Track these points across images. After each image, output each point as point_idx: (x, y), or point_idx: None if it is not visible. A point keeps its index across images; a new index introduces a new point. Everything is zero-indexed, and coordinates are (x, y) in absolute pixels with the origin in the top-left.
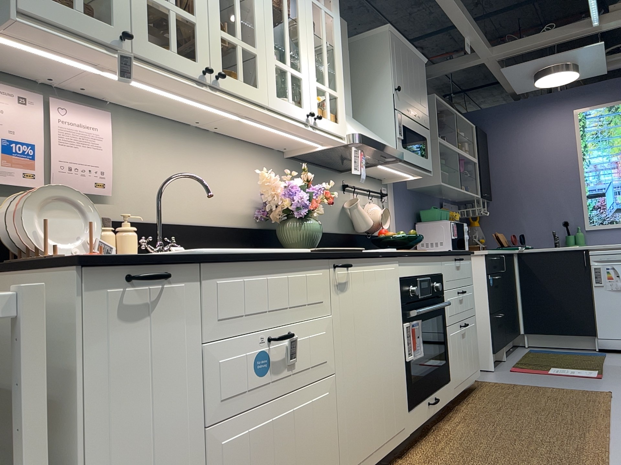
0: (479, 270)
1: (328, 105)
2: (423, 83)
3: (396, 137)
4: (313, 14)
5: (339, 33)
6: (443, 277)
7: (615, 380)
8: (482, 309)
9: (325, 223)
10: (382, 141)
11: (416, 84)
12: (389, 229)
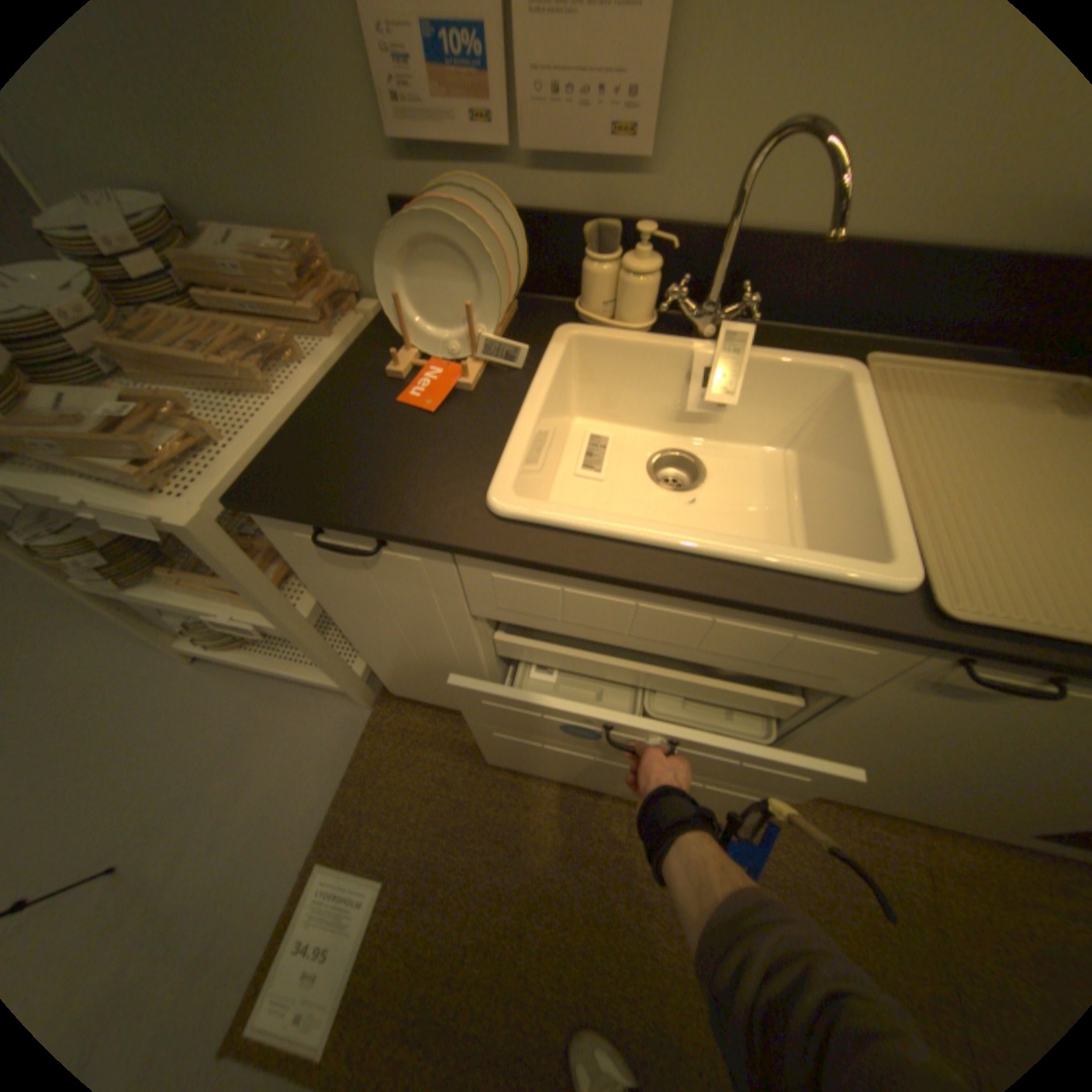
0: None
1: None
2: None
3: None
4: None
5: None
6: None
7: None
8: None
9: None
10: None
11: None
12: None
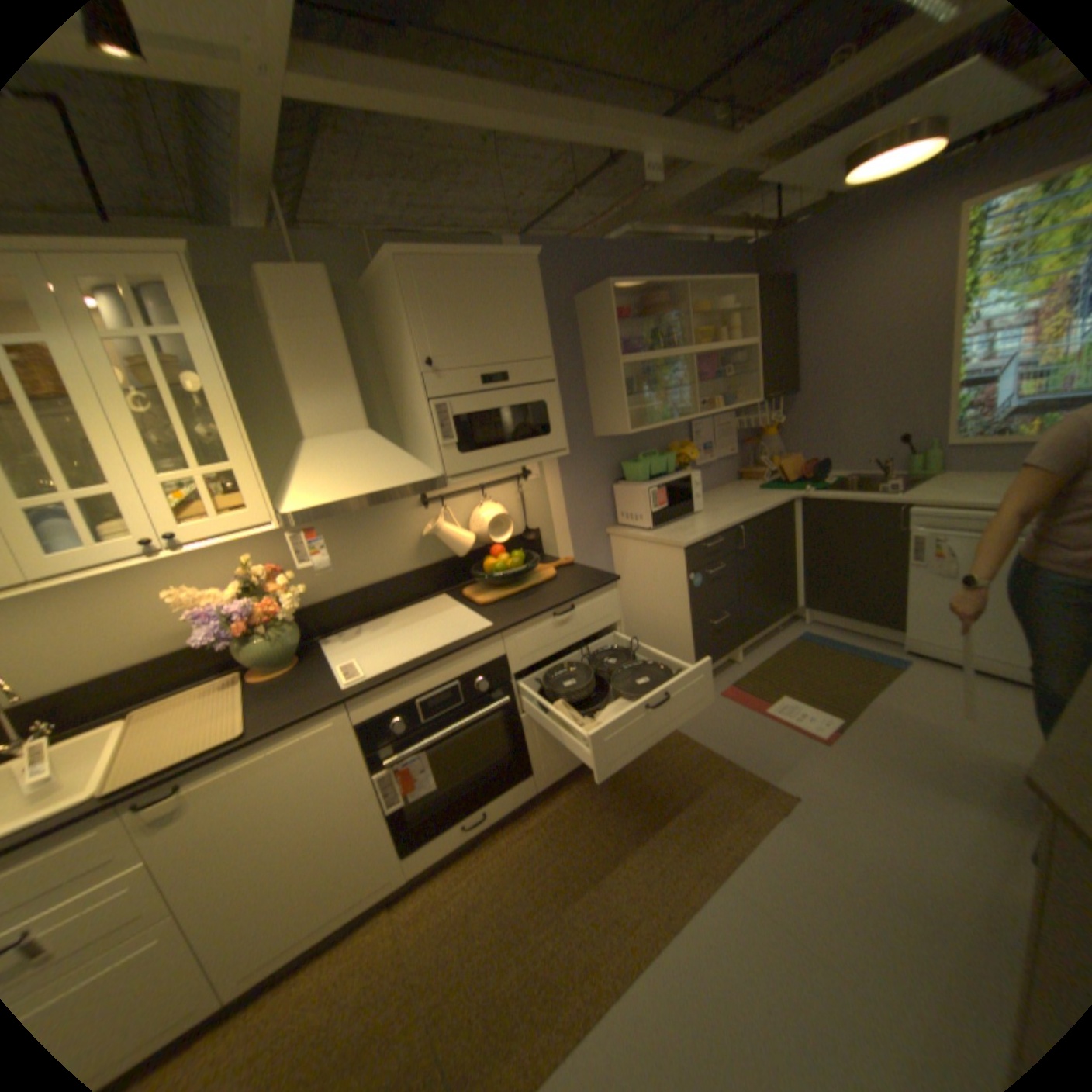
0: (678, 566)
1: (204, 495)
2: (527, 301)
3: (437, 447)
4: (111, 362)
5: (206, 354)
6: (507, 658)
7: (844, 761)
8: (683, 617)
9: (382, 569)
10: (380, 481)
11: (500, 316)
12: (545, 516)
